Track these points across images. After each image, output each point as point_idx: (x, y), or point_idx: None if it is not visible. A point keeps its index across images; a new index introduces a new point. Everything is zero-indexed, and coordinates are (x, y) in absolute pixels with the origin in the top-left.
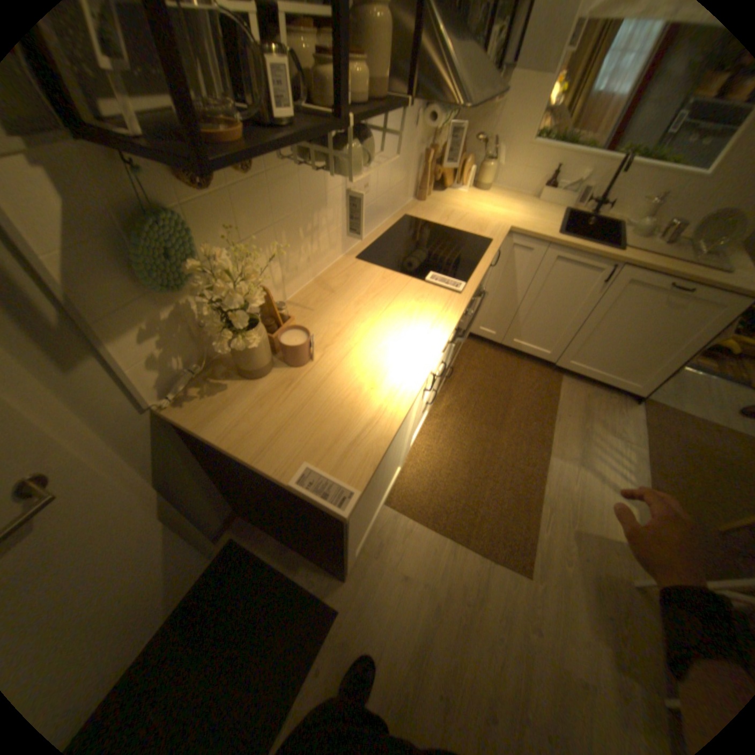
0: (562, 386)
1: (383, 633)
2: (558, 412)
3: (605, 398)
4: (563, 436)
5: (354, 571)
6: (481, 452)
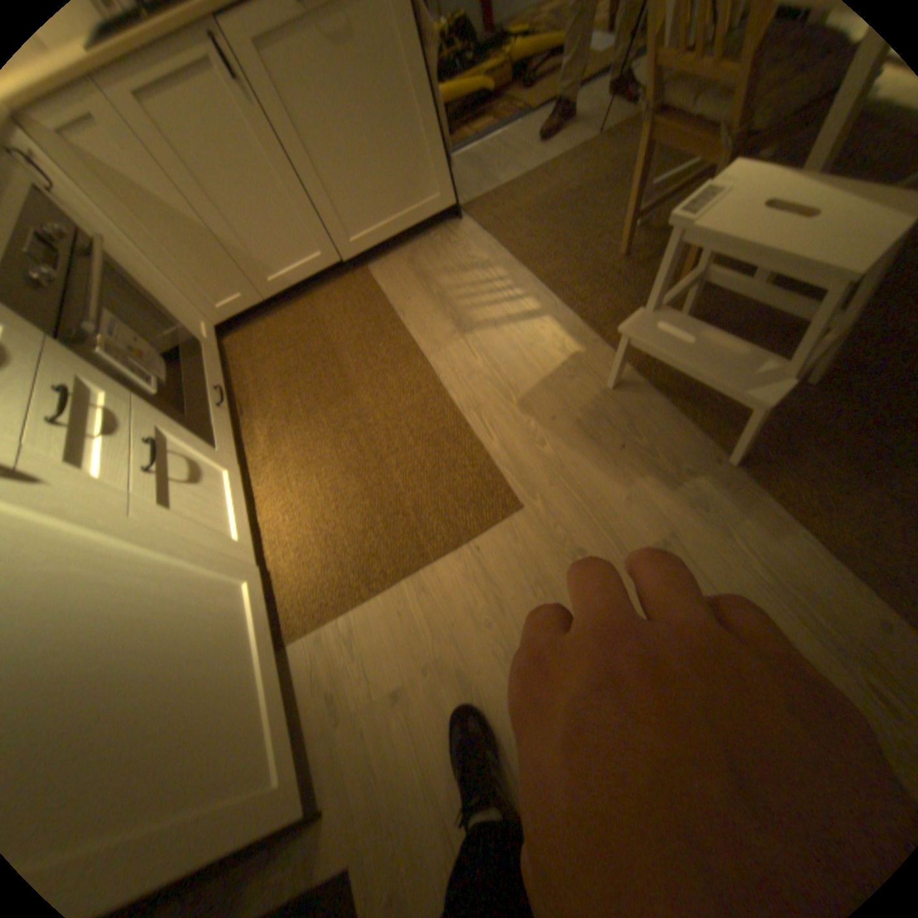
0: (375, 280)
1: (428, 808)
2: (394, 310)
3: (426, 248)
4: (420, 328)
5: (326, 783)
6: (352, 442)
